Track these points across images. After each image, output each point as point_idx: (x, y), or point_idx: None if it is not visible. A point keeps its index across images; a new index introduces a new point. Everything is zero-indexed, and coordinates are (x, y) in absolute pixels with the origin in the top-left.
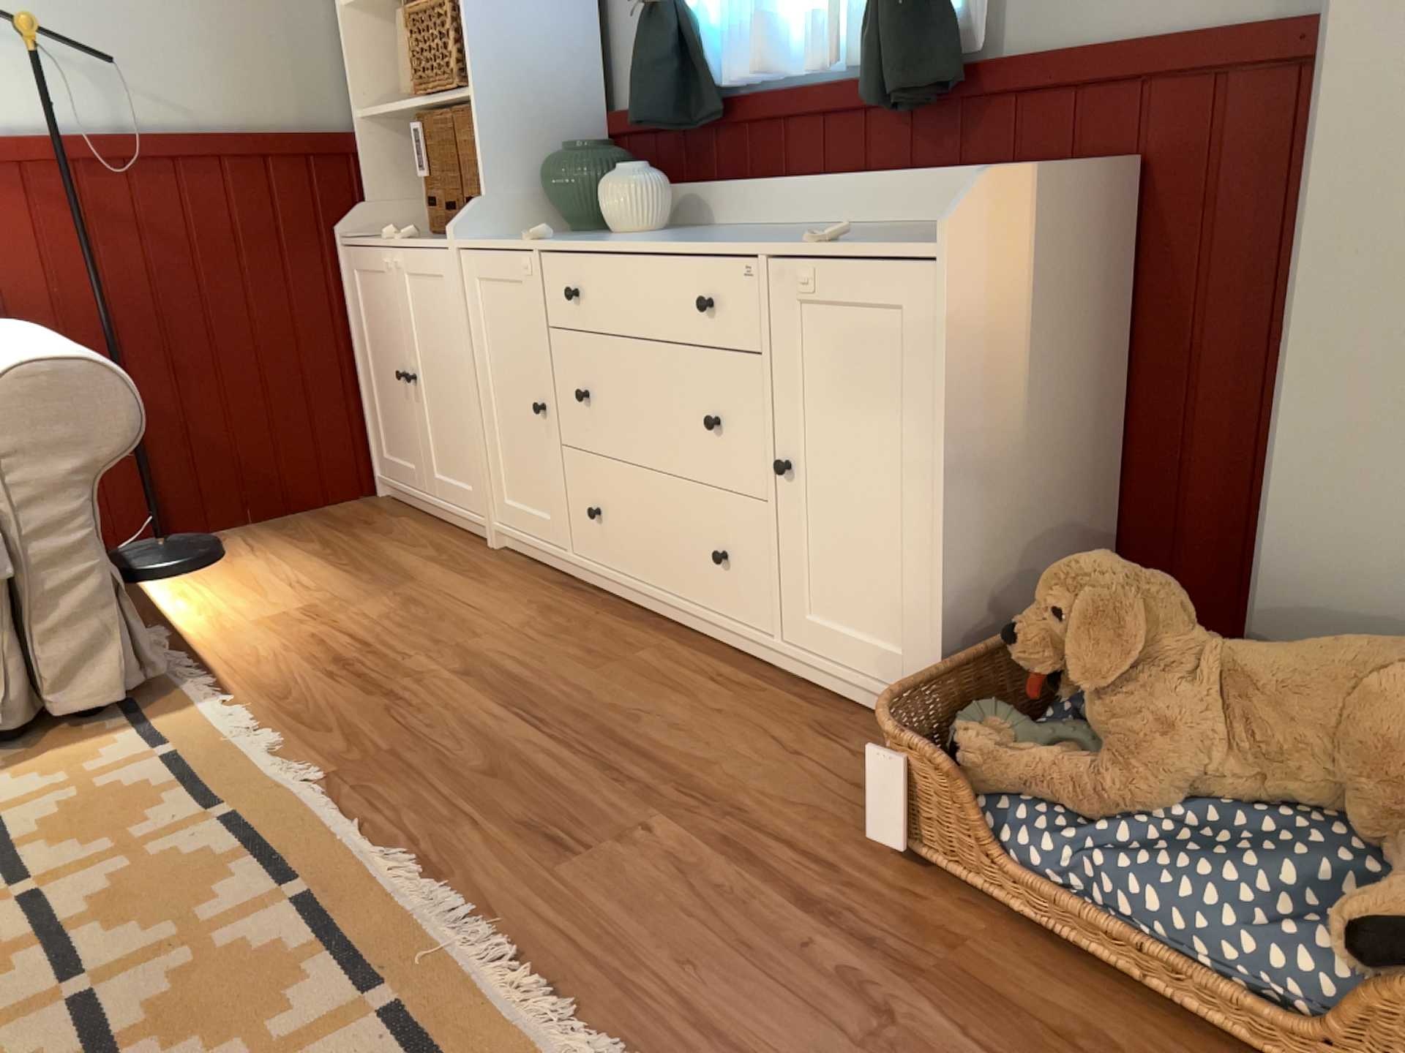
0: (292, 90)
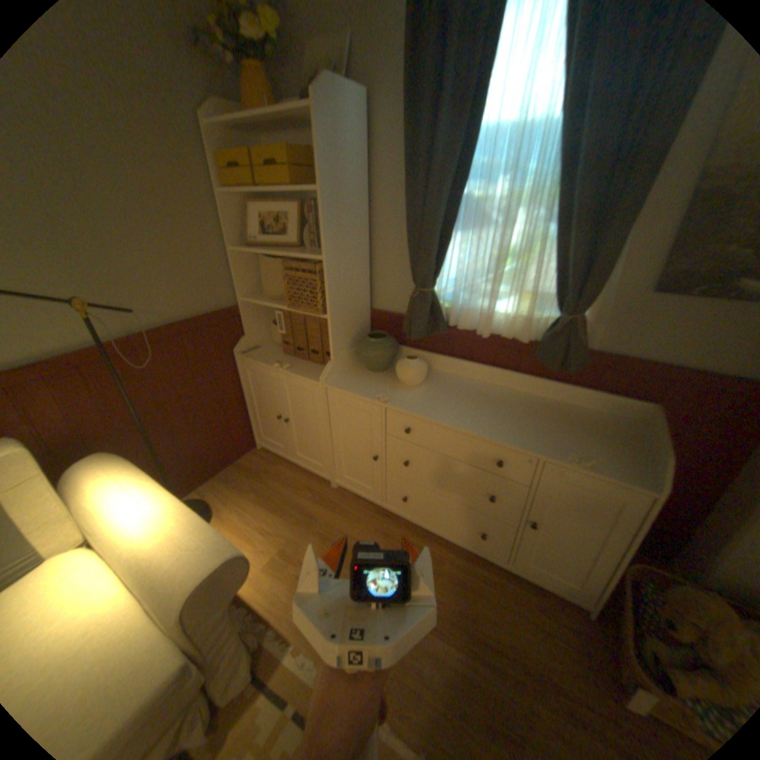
0: (209, 288)
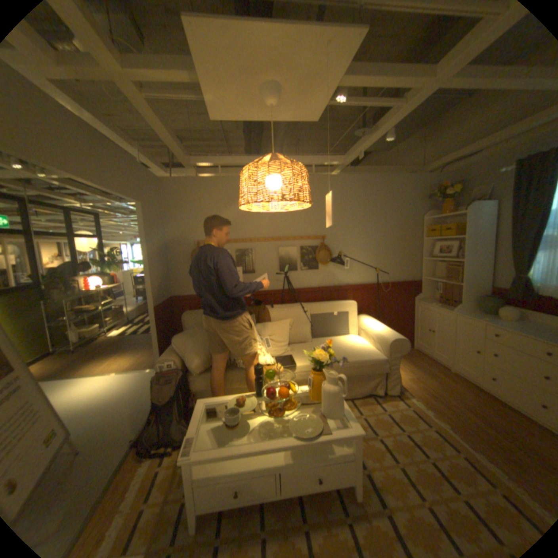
0: (411, 272)
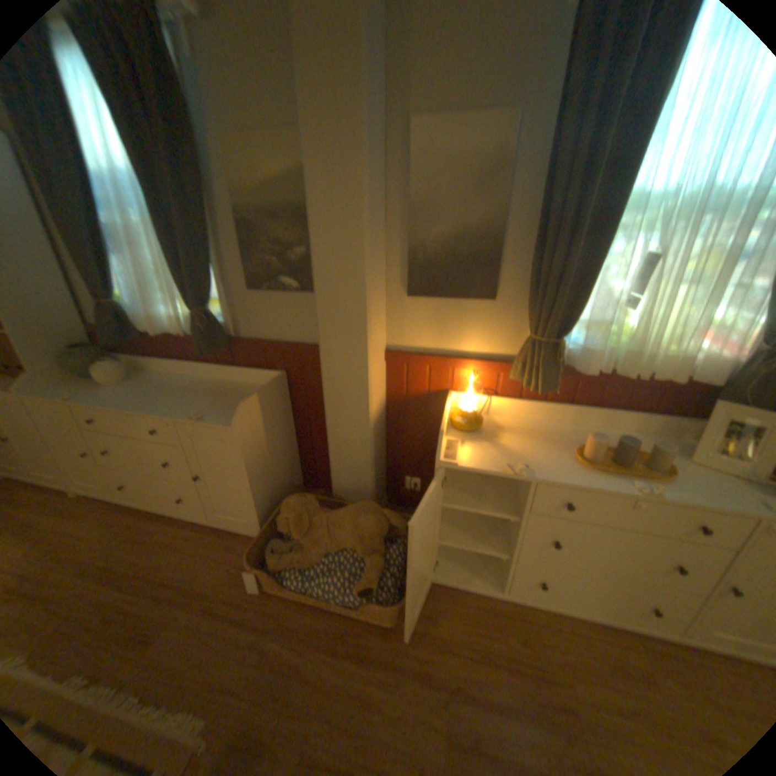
0: None
